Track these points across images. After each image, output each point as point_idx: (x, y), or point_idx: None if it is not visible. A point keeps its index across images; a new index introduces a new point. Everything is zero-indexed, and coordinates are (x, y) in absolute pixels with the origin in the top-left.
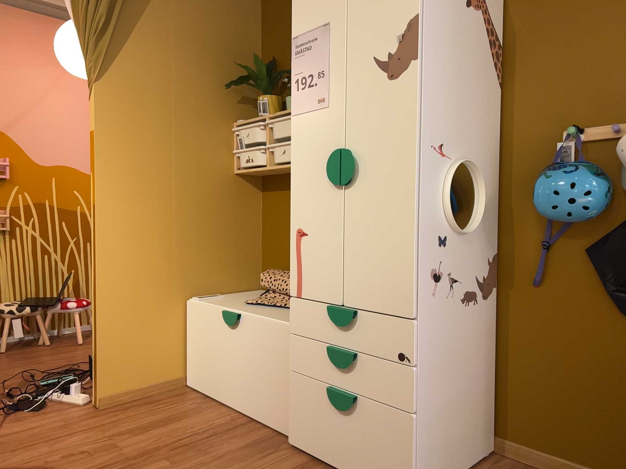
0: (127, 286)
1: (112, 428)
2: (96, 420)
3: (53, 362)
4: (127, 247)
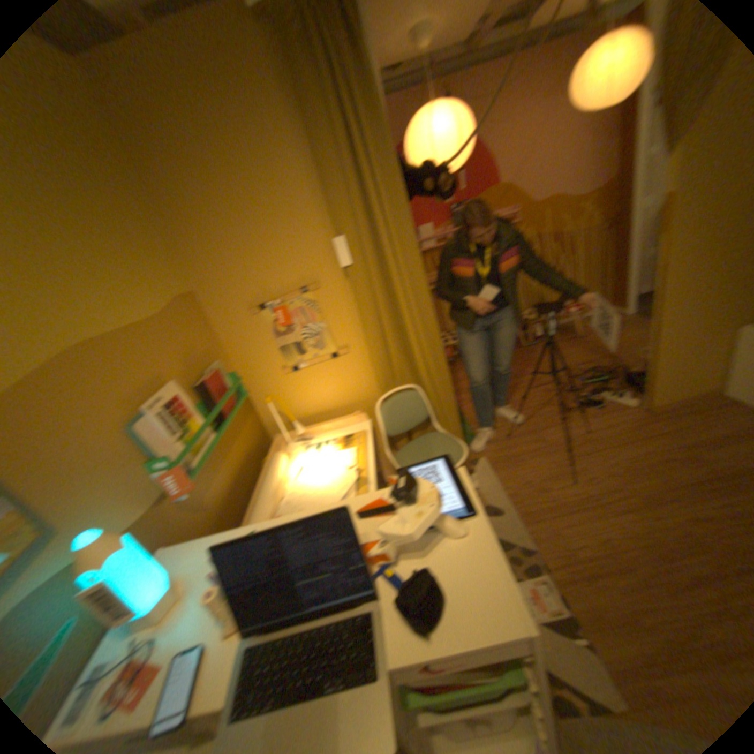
0: (687, 325)
1: (686, 436)
2: (663, 425)
3: (576, 357)
4: (691, 293)
